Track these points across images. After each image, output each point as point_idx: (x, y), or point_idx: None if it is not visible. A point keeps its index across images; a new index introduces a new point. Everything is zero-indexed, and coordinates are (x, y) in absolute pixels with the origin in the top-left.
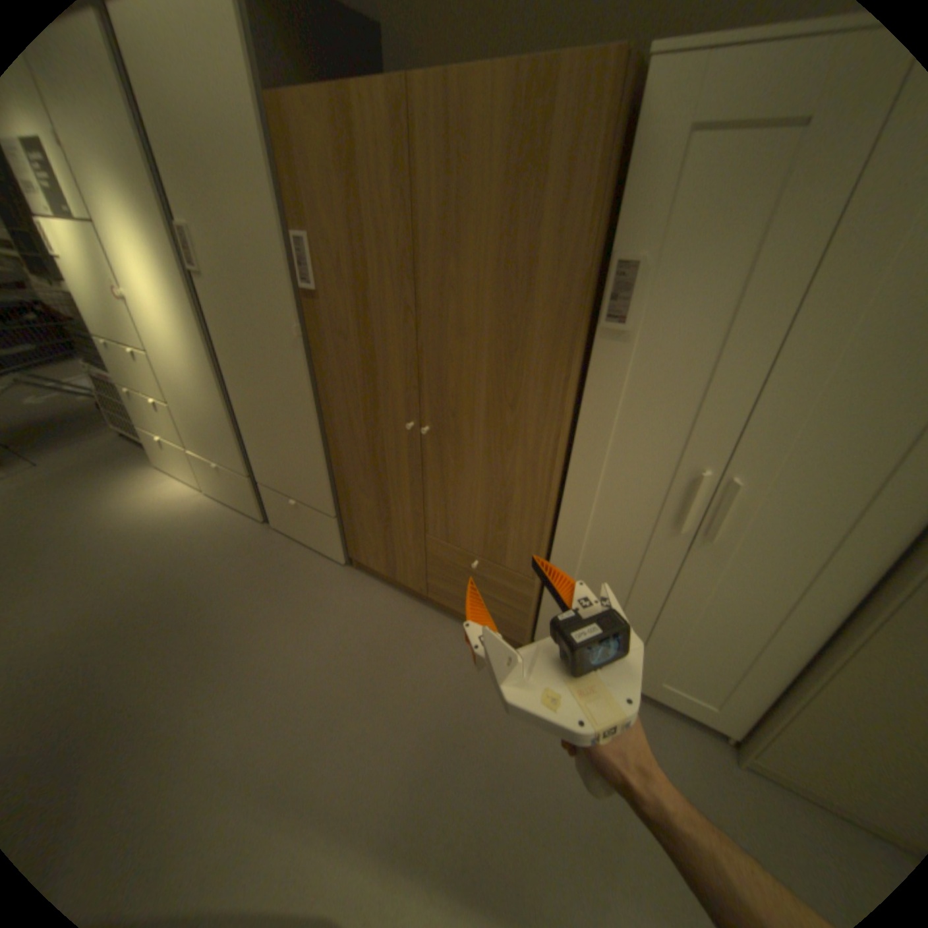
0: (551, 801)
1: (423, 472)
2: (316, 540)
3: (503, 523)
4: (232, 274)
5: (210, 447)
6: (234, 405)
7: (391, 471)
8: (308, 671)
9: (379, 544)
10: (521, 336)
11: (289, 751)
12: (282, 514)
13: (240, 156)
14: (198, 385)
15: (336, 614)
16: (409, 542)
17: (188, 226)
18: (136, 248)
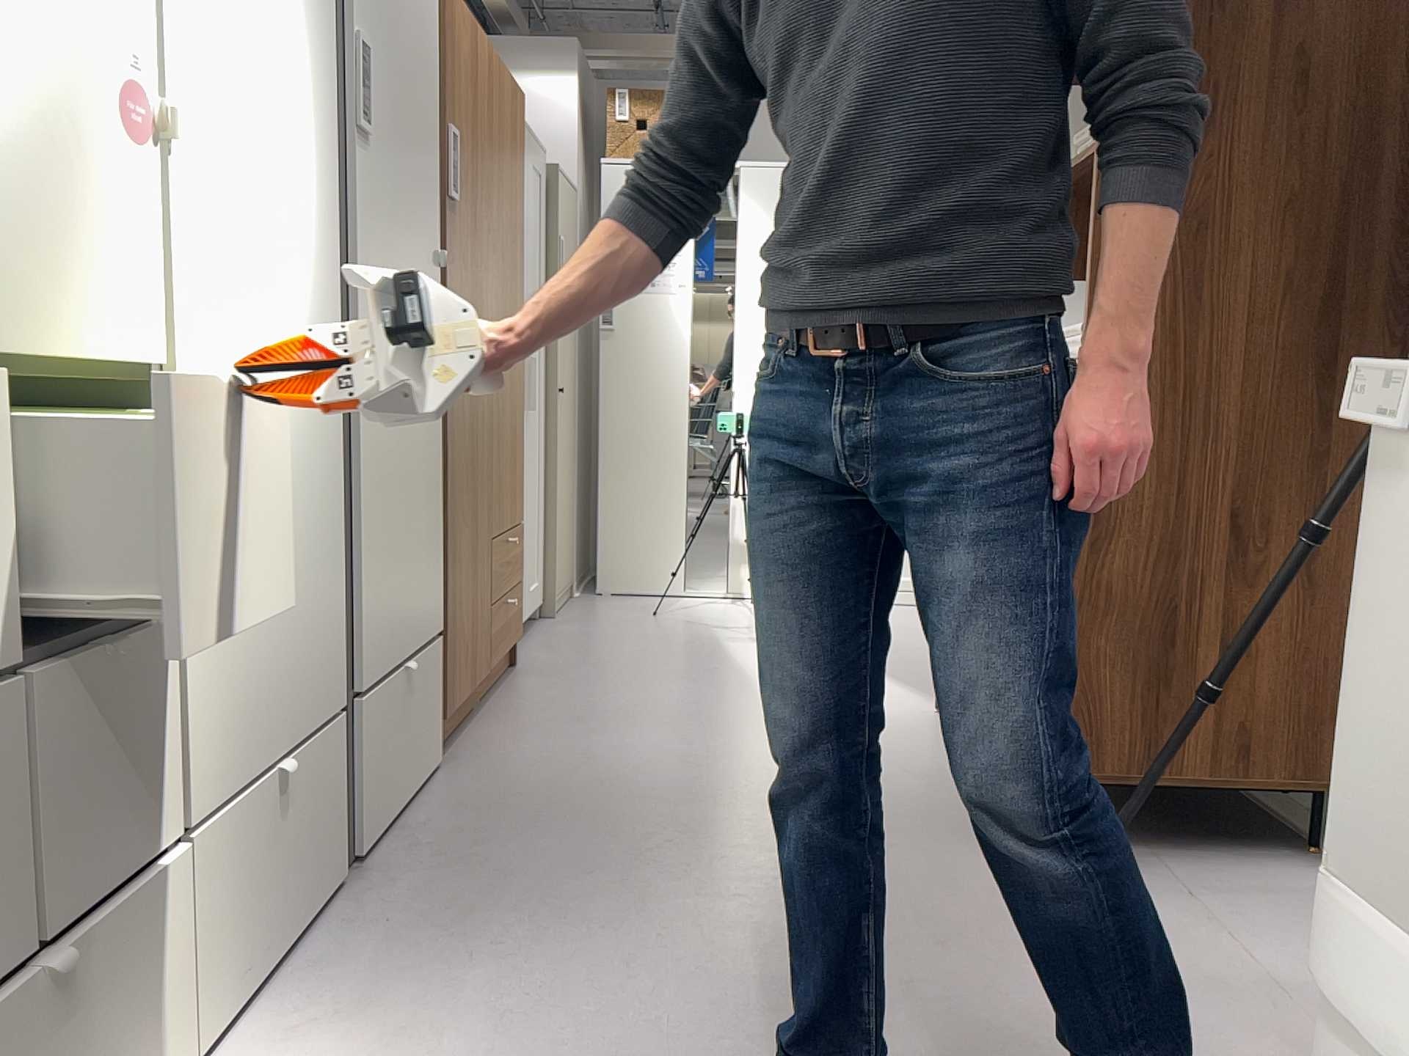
0: (645, 652)
1: (490, 436)
2: (419, 751)
3: (514, 464)
4: (398, 155)
5: (275, 692)
6: (353, 454)
7: (477, 456)
8: (650, 740)
9: (467, 624)
10: (515, 258)
11: (737, 725)
12: (383, 756)
13: (425, 11)
14: (301, 431)
15: (547, 749)
16: (483, 577)
17: (368, 48)
18: (260, 16)
